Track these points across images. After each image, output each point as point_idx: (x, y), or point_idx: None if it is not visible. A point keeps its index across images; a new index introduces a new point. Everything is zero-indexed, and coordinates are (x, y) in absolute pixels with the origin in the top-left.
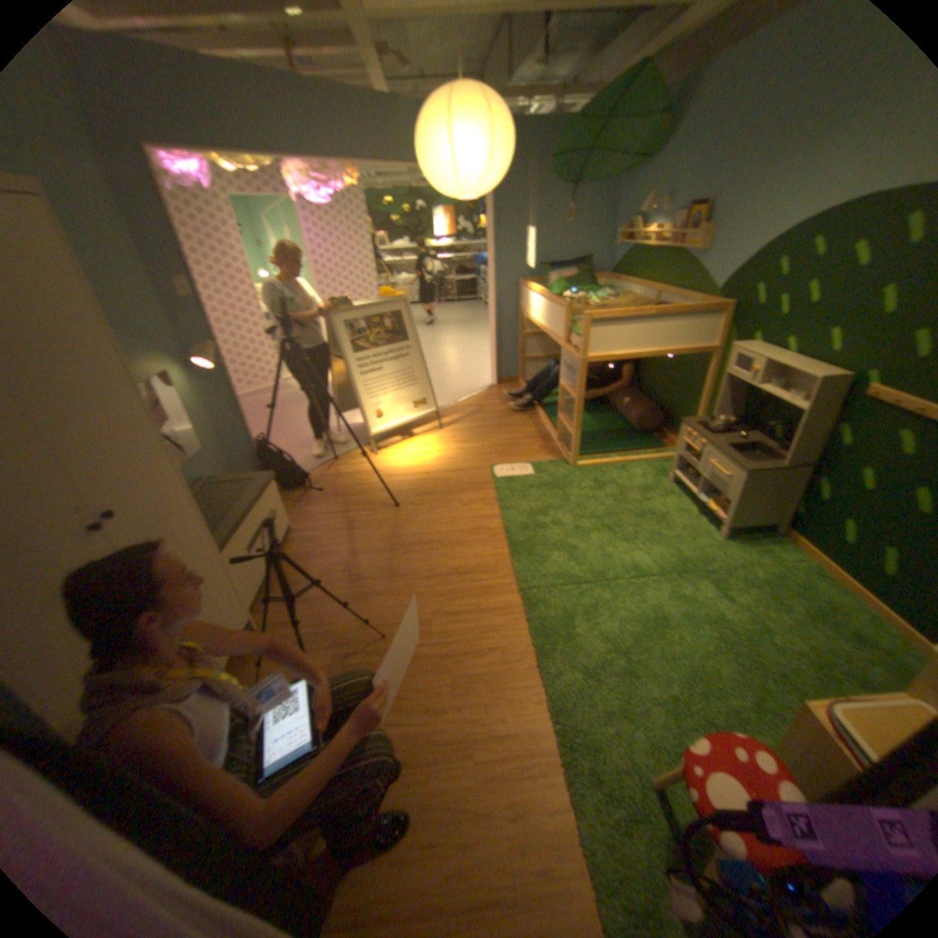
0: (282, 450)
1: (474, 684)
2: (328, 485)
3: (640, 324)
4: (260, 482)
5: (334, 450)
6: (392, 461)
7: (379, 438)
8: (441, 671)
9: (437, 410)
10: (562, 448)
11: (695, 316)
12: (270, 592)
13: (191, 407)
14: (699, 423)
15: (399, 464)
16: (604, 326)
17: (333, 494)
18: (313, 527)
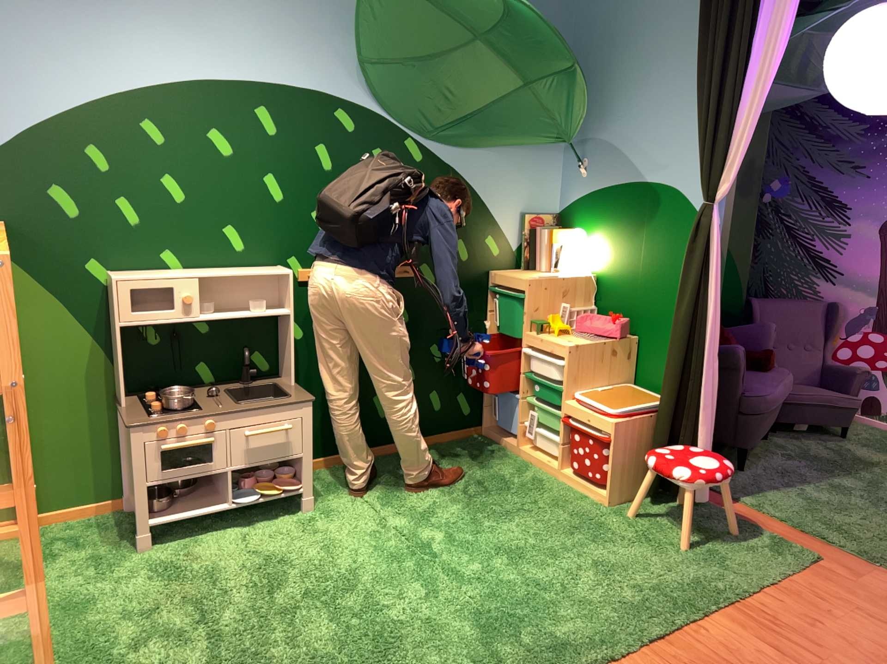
0: None
1: None
2: None
3: None
4: None
5: None
6: None
7: None
8: None
9: None
10: None
11: None
12: None
13: None
14: (149, 413)
15: None
16: None
17: None
18: None
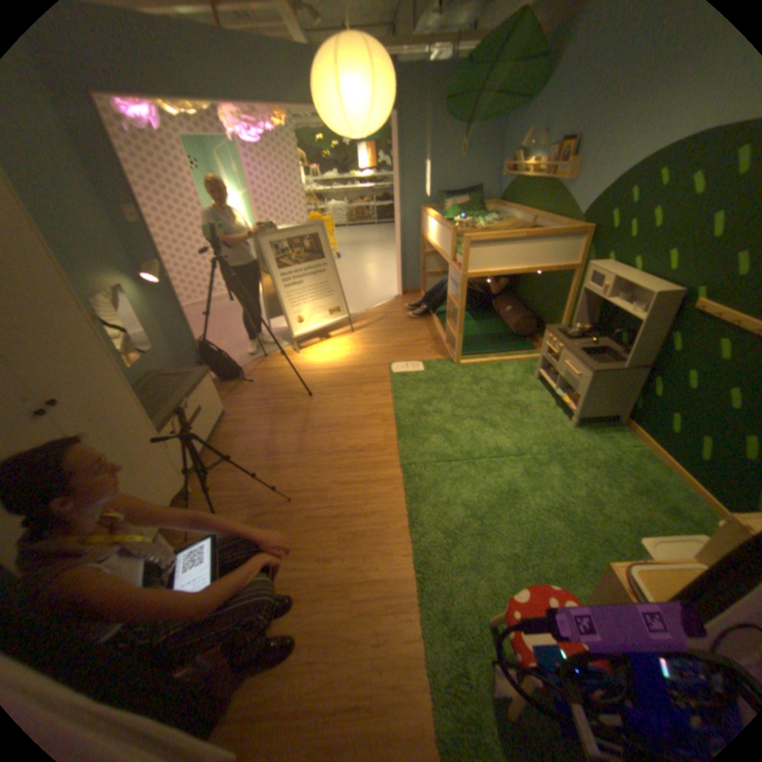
0: (224, 348)
1: (357, 539)
2: (258, 377)
3: (515, 244)
4: (197, 375)
5: (265, 348)
6: (310, 358)
7: (302, 339)
8: (332, 528)
9: (351, 317)
10: (450, 349)
11: (562, 238)
12: (204, 463)
13: (142, 313)
14: (560, 329)
15: (315, 361)
16: (484, 247)
17: (261, 385)
18: (243, 411)
